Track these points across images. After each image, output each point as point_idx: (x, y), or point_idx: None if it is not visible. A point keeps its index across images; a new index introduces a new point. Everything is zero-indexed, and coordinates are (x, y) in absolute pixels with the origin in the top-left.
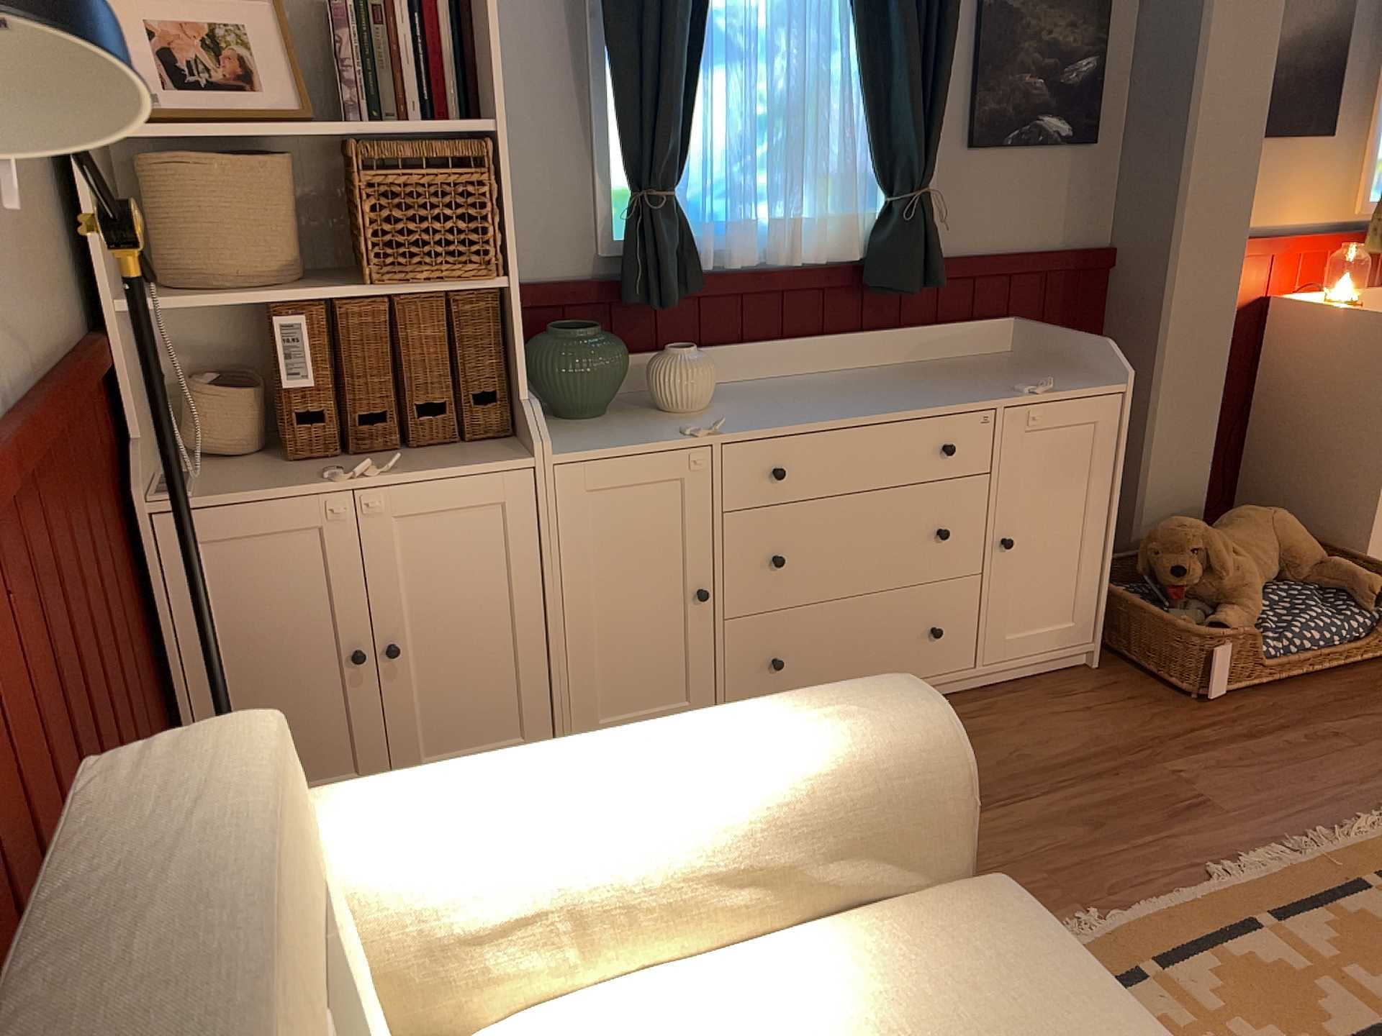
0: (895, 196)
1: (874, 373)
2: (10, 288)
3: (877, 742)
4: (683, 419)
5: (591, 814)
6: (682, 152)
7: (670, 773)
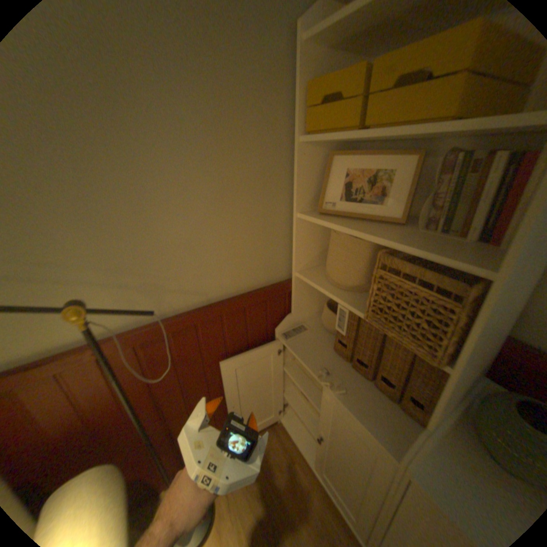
0: None
1: None
2: (207, 275)
3: None
4: None
5: None
6: None
7: None
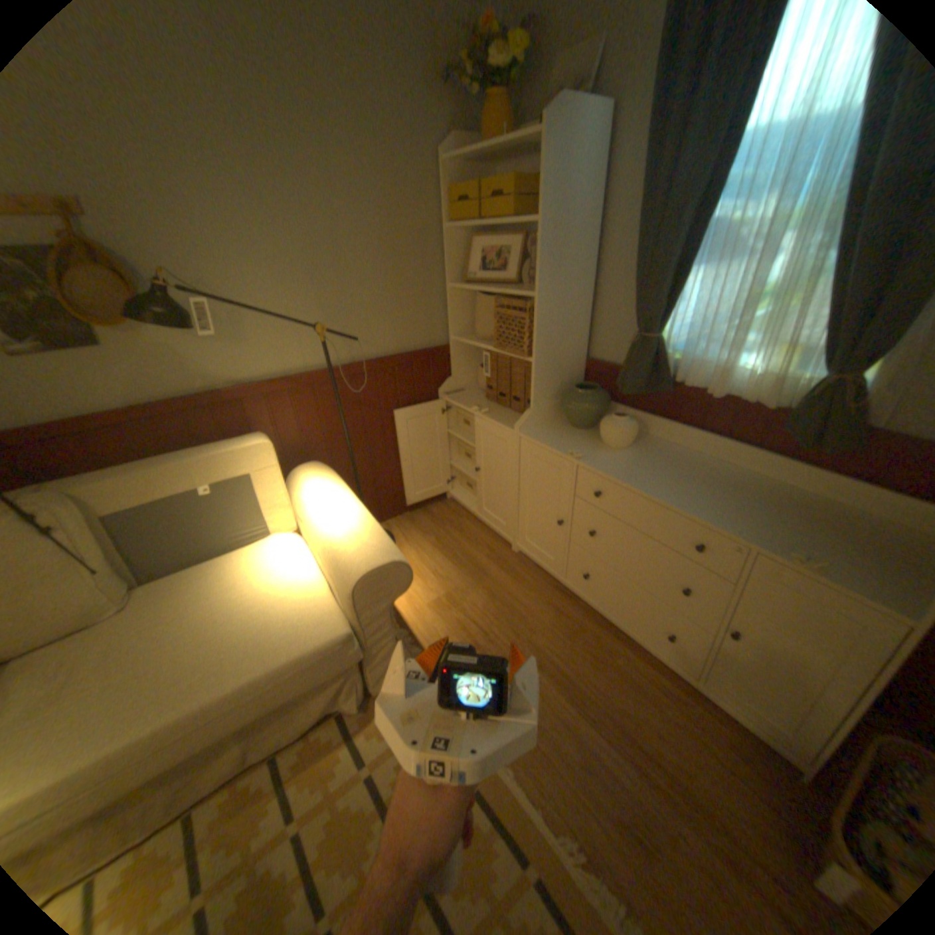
0: (832, 370)
1: (774, 485)
2: (382, 332)
3: (348, 557)
4: (597, 447)
5: (316, 511)
6: (668, 312)
7: (330, 519)
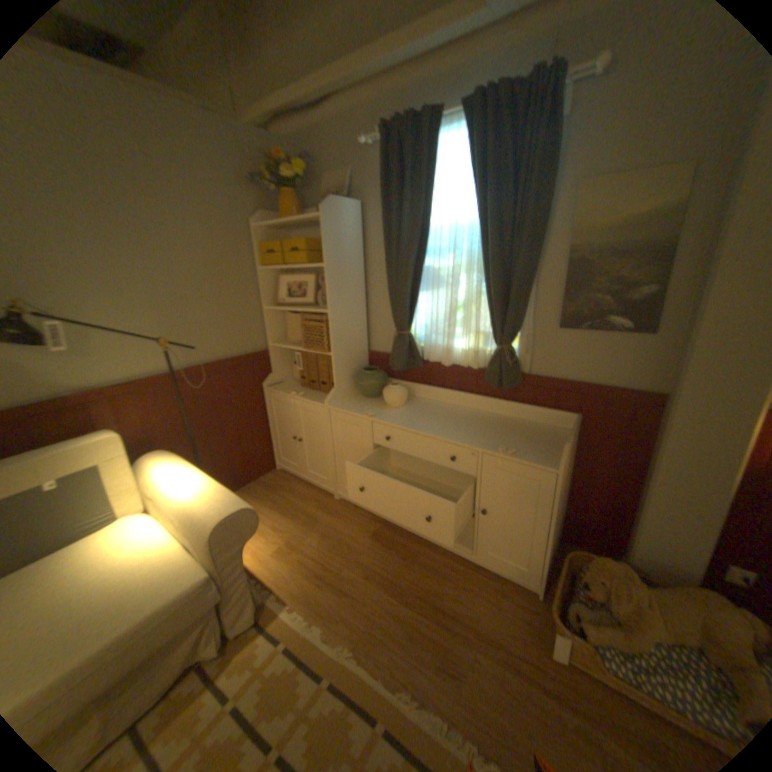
0: (497, 344)
1: (487, 415)
2: (213, 342)
3: (202, 514)
4: (383, 407)
5: (165, 487)
6: (411, 318)
7: (180, 489)
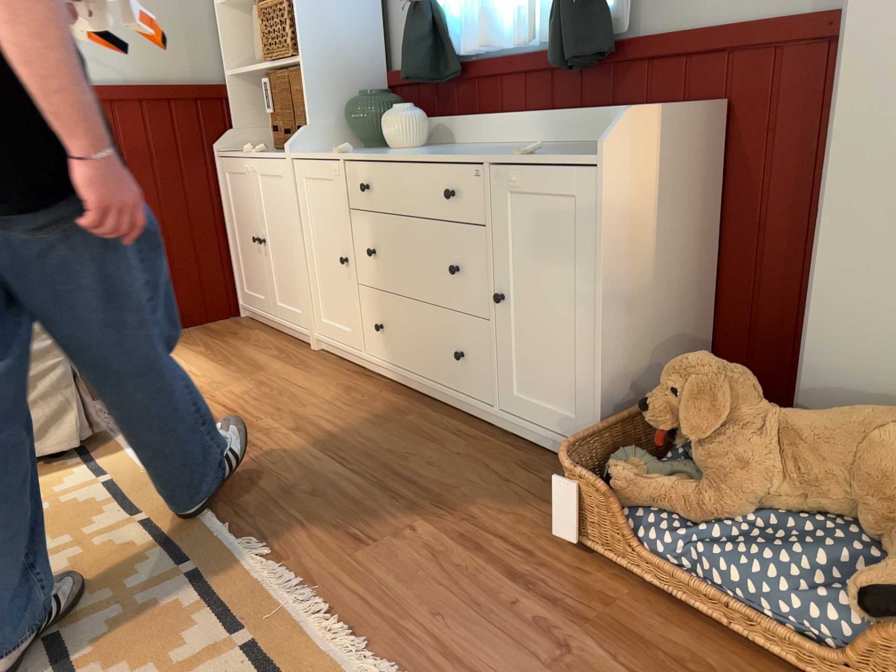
0: None
1: (556, 144)
2: (123, 56)
3: None
4: (377, 151)
5: None
6: None
7: None
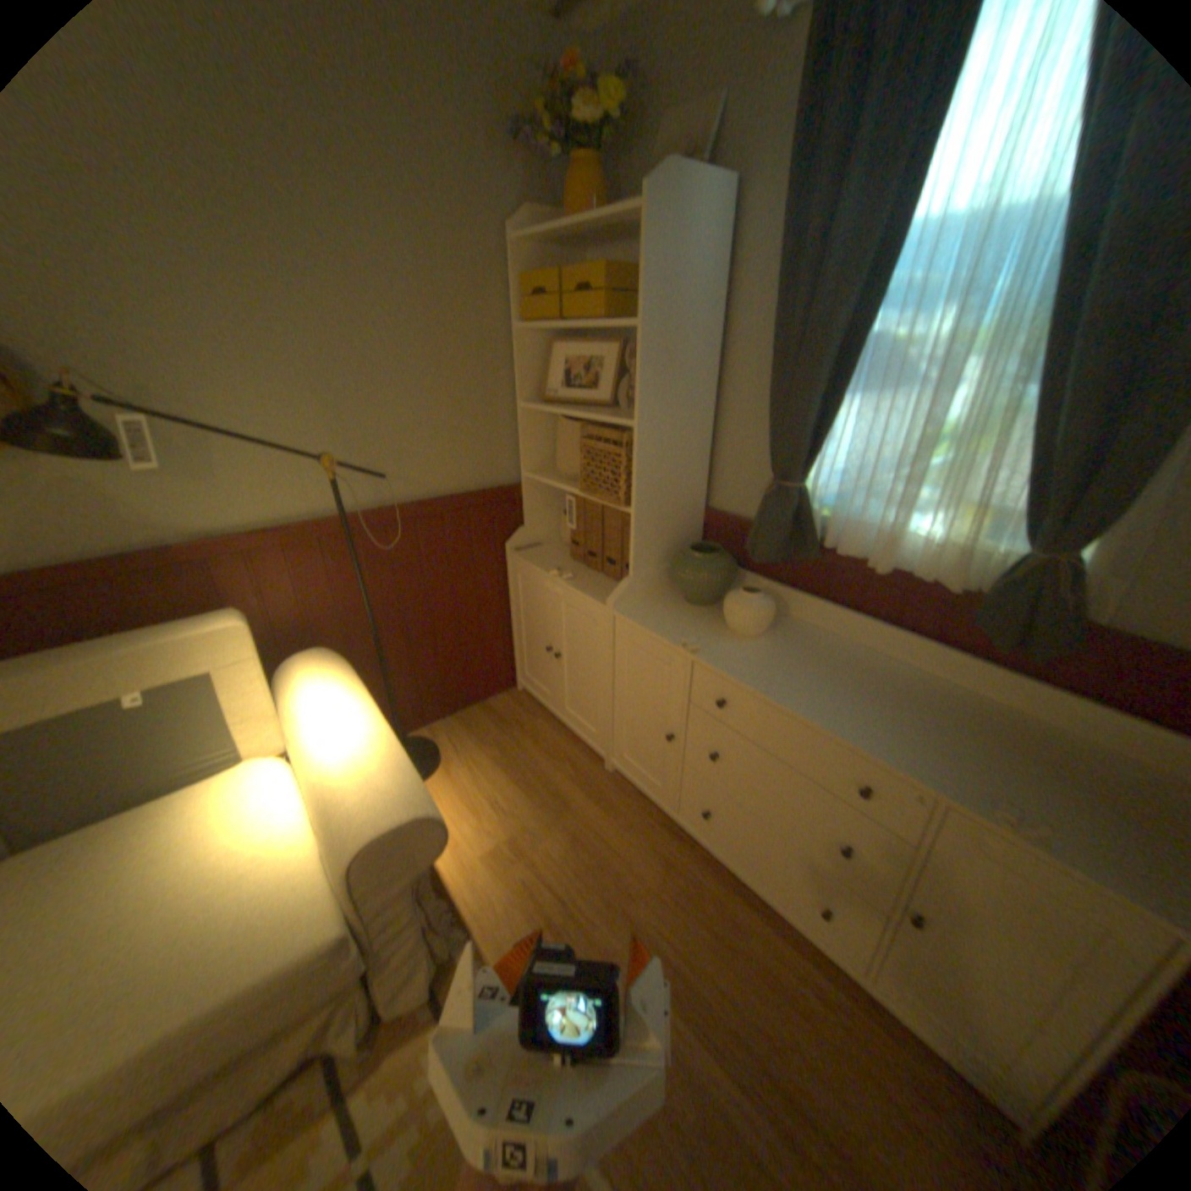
0: (1039, 545)
1: (961, 696)
2: (425, 464)
3: (347, 812)
4: (721, 633)
5: (309, 730)
6: (814, 454)
7: (327, 743)
